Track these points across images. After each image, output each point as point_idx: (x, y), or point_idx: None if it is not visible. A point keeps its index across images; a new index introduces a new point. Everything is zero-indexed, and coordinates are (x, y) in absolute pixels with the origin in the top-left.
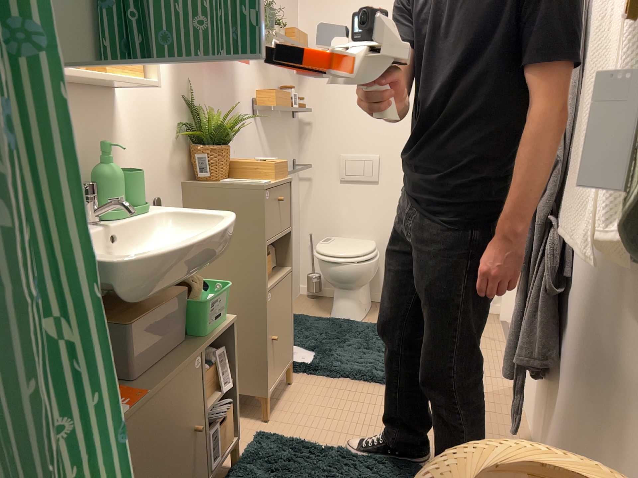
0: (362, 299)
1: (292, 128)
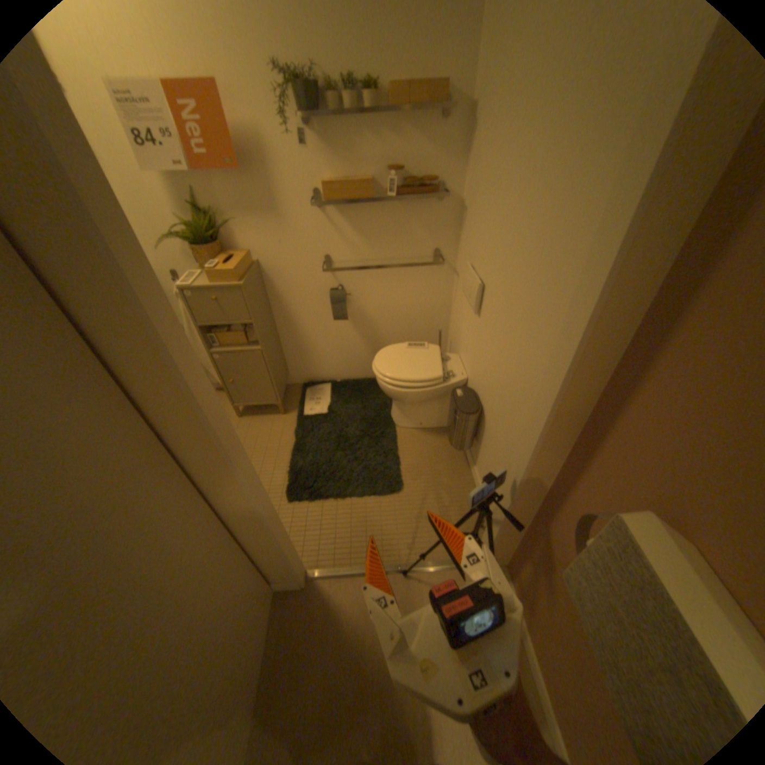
0: (414, 412)
1: (430, 210)
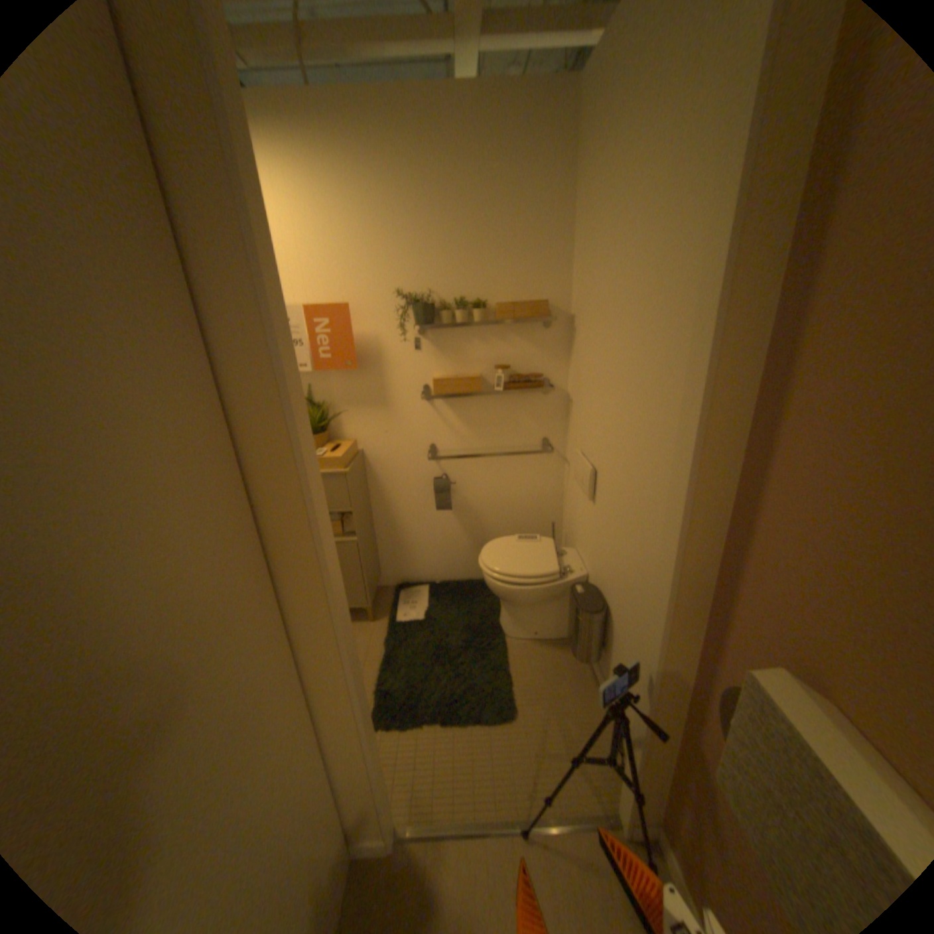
0: (528, 619)
1: (536, 403)
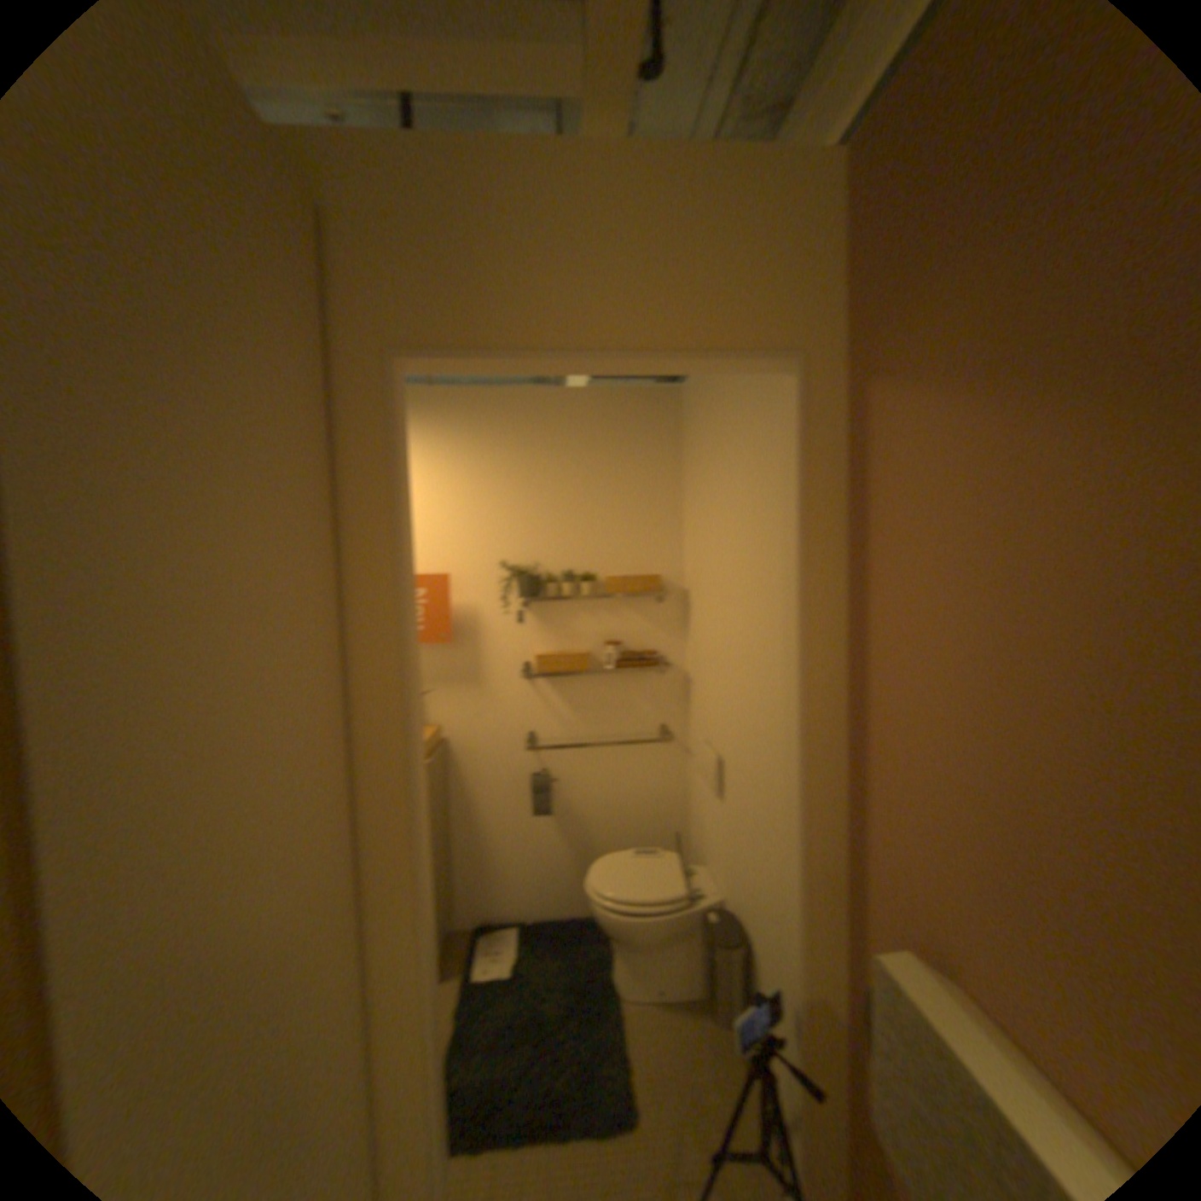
0: (648, 972)
1: (650, 683)
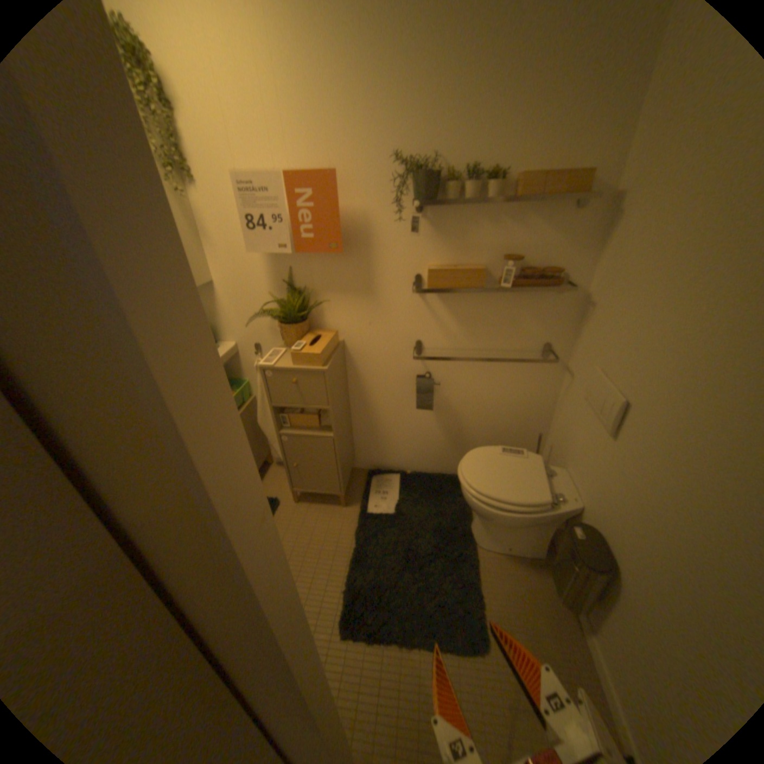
0: (503, 535)
1: (546, 301)
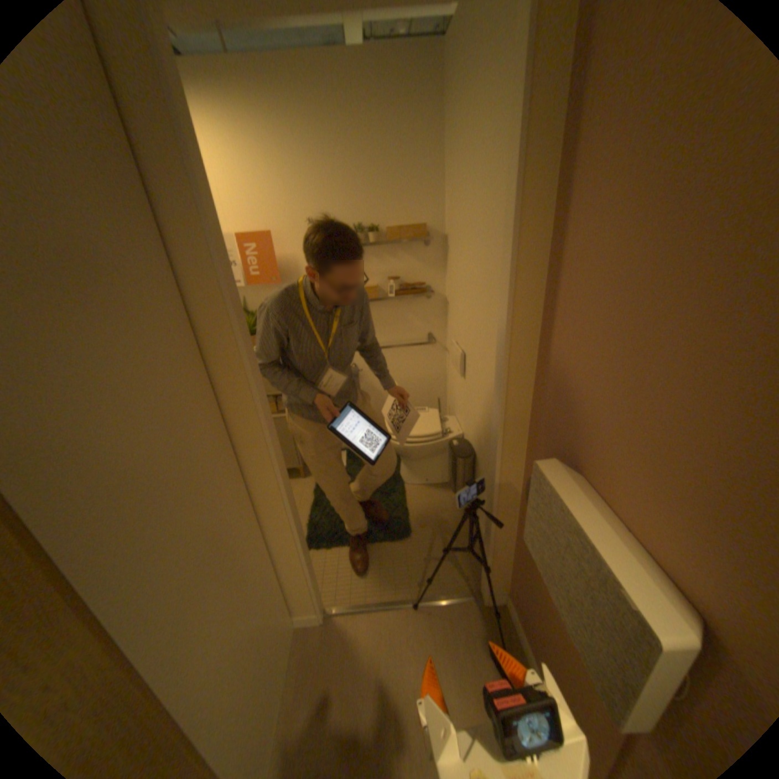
0: (420, 469)
1: (422, 306)
